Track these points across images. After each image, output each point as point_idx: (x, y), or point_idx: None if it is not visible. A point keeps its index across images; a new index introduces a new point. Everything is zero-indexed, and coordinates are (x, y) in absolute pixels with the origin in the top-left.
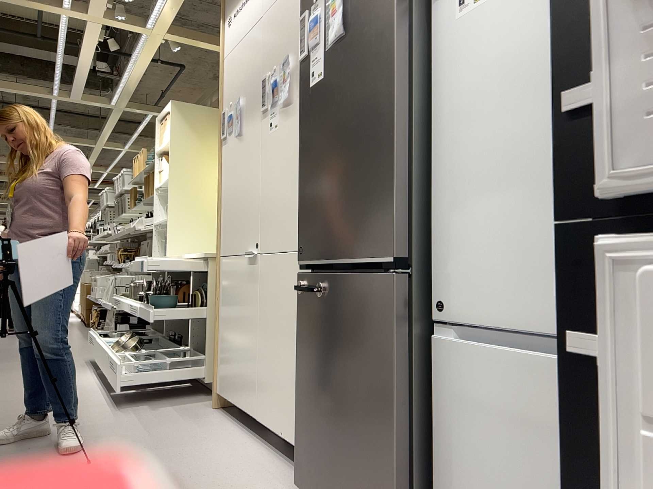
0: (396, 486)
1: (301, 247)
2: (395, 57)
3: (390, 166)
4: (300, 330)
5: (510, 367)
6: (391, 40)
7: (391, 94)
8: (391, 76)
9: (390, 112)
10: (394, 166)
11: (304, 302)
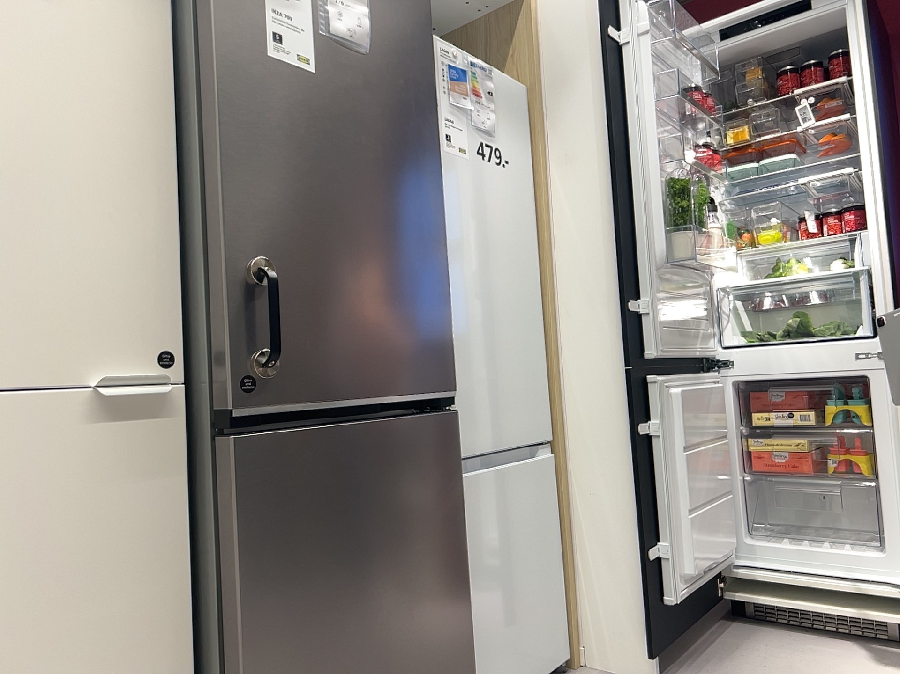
0: (462, 663)
1: (241, 375)
2: (439, 154)
3: (442, 280)
4: (250, 559)
5: (499, 479)
6: (434, 131)
7: (437, 194)
8: (436, 173)
9: (438, 215)
10: (446, 281)
11: (264, 493)
